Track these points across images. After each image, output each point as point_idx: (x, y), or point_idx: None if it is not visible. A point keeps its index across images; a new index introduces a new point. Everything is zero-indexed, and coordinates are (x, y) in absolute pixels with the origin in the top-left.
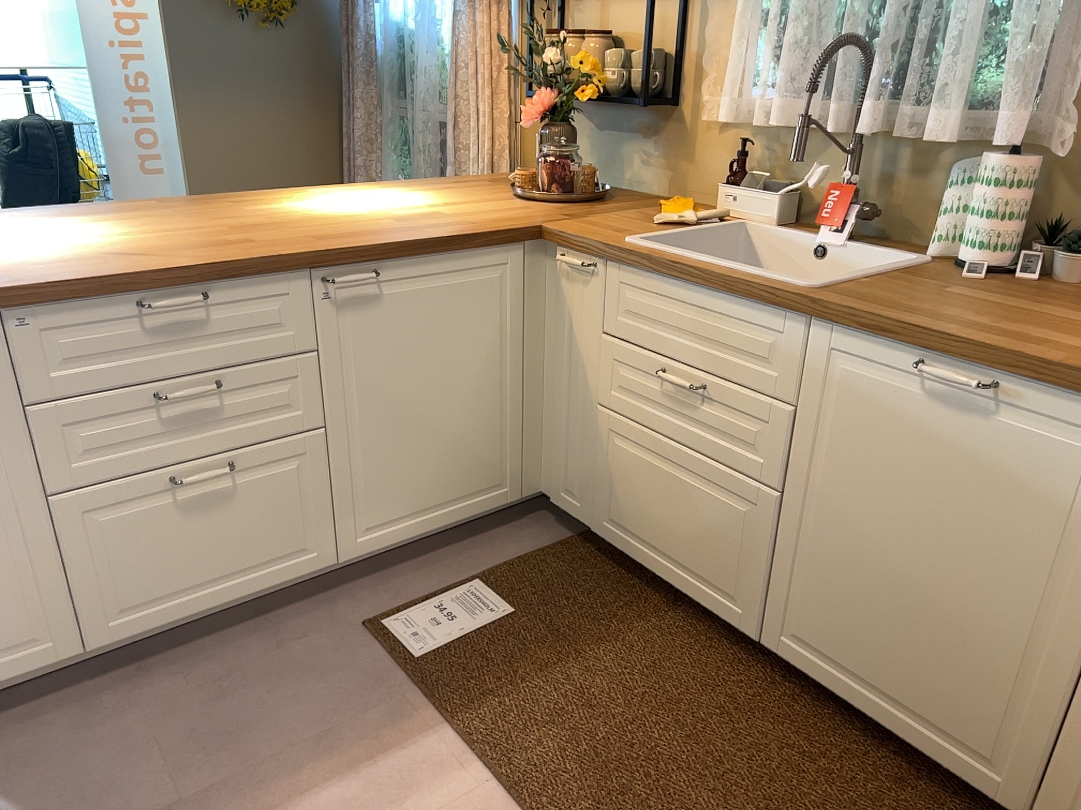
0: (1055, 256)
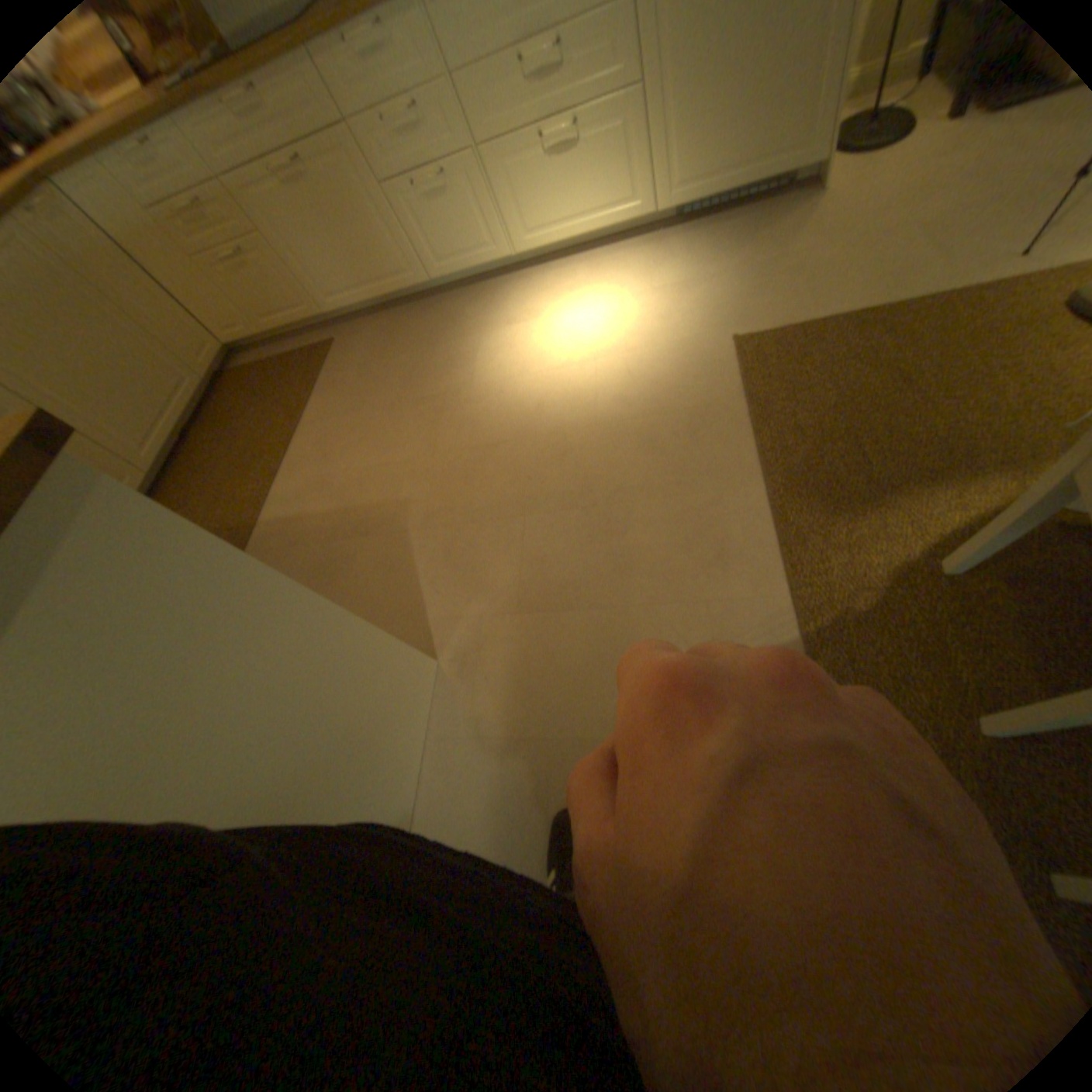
0: None
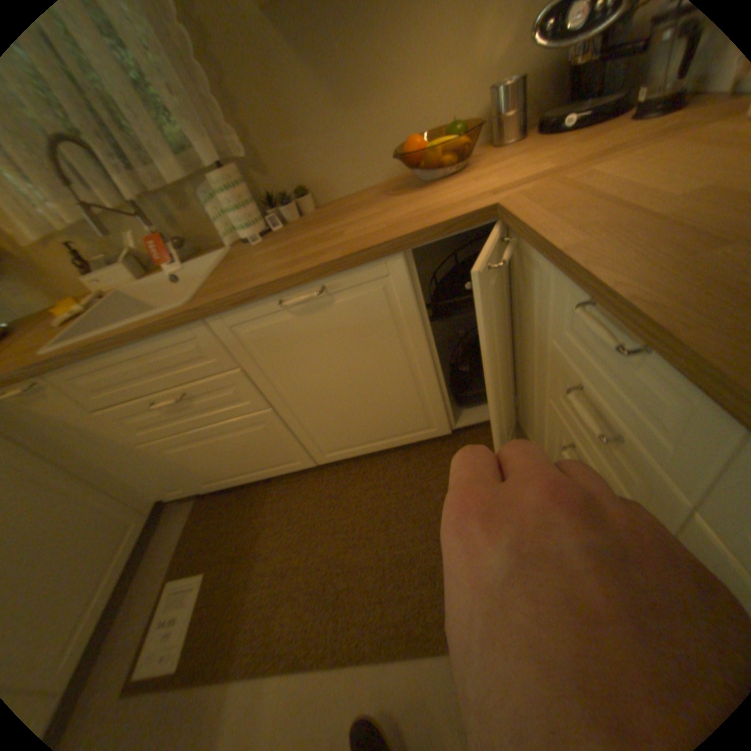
0: (282, 211)
